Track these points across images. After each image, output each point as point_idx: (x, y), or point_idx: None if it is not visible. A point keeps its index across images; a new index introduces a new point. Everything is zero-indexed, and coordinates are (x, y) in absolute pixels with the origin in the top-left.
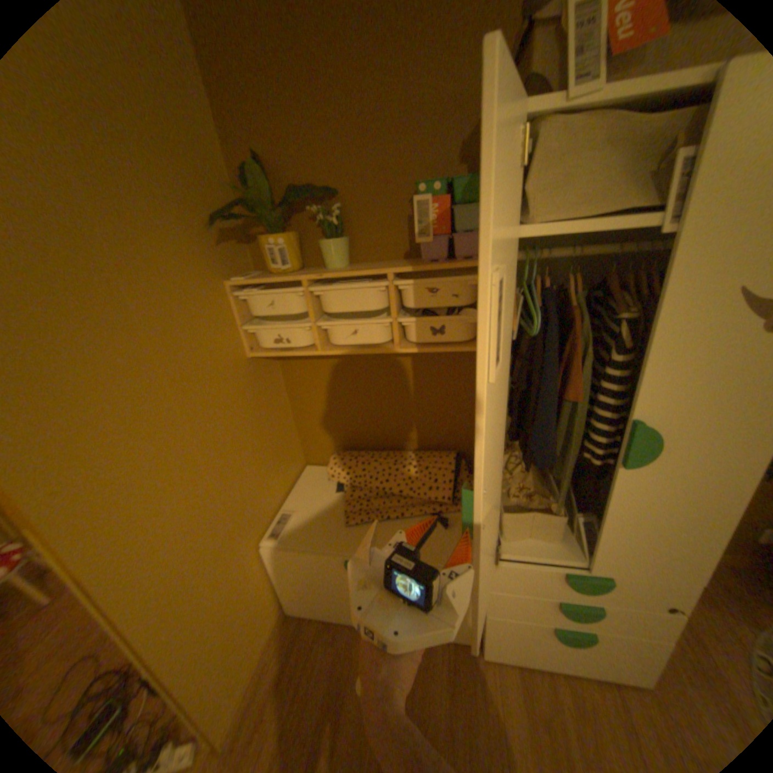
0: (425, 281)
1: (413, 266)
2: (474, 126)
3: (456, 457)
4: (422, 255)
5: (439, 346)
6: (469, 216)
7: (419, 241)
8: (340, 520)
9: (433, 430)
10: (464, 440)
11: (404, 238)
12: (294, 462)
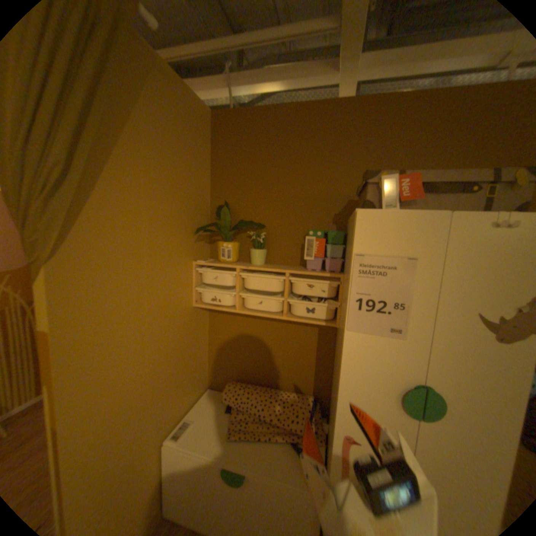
0: (307, 280)
1: (301, 271)
2: (341, 208)
3: (313, 400)
4: (307, 266)
5: (310, 319)
6: (335, 251)
7: (306, 258)
8: (224, 435)
9: (300, 378)
10: (320, 389)
11: (298, 255)
12: (200, 384)
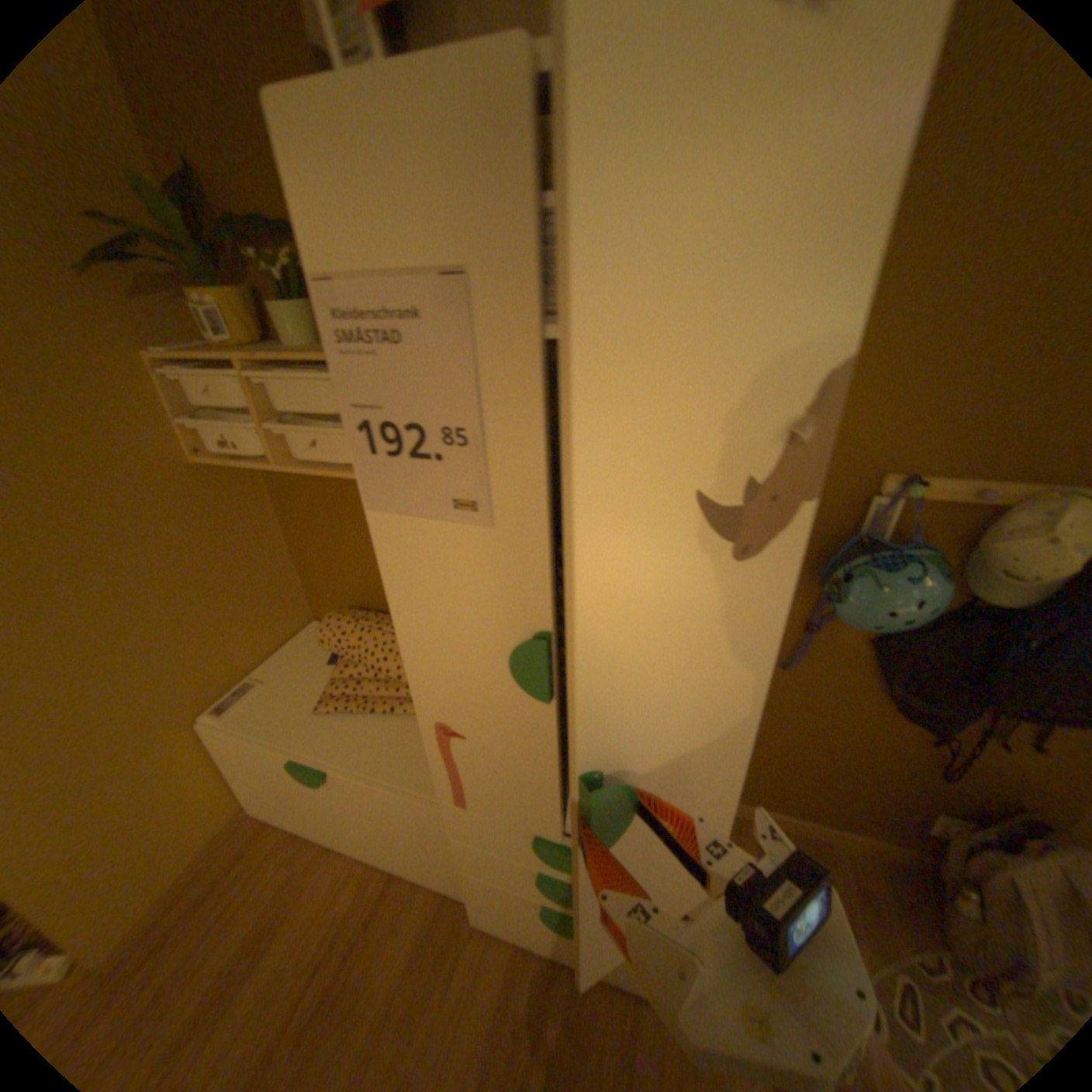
0: None
1: None
2: None
3: None
4: None
5: None
6: None
7: None
8: (311, 704)
9: None
10: None
11: None
12: (286, 615)
